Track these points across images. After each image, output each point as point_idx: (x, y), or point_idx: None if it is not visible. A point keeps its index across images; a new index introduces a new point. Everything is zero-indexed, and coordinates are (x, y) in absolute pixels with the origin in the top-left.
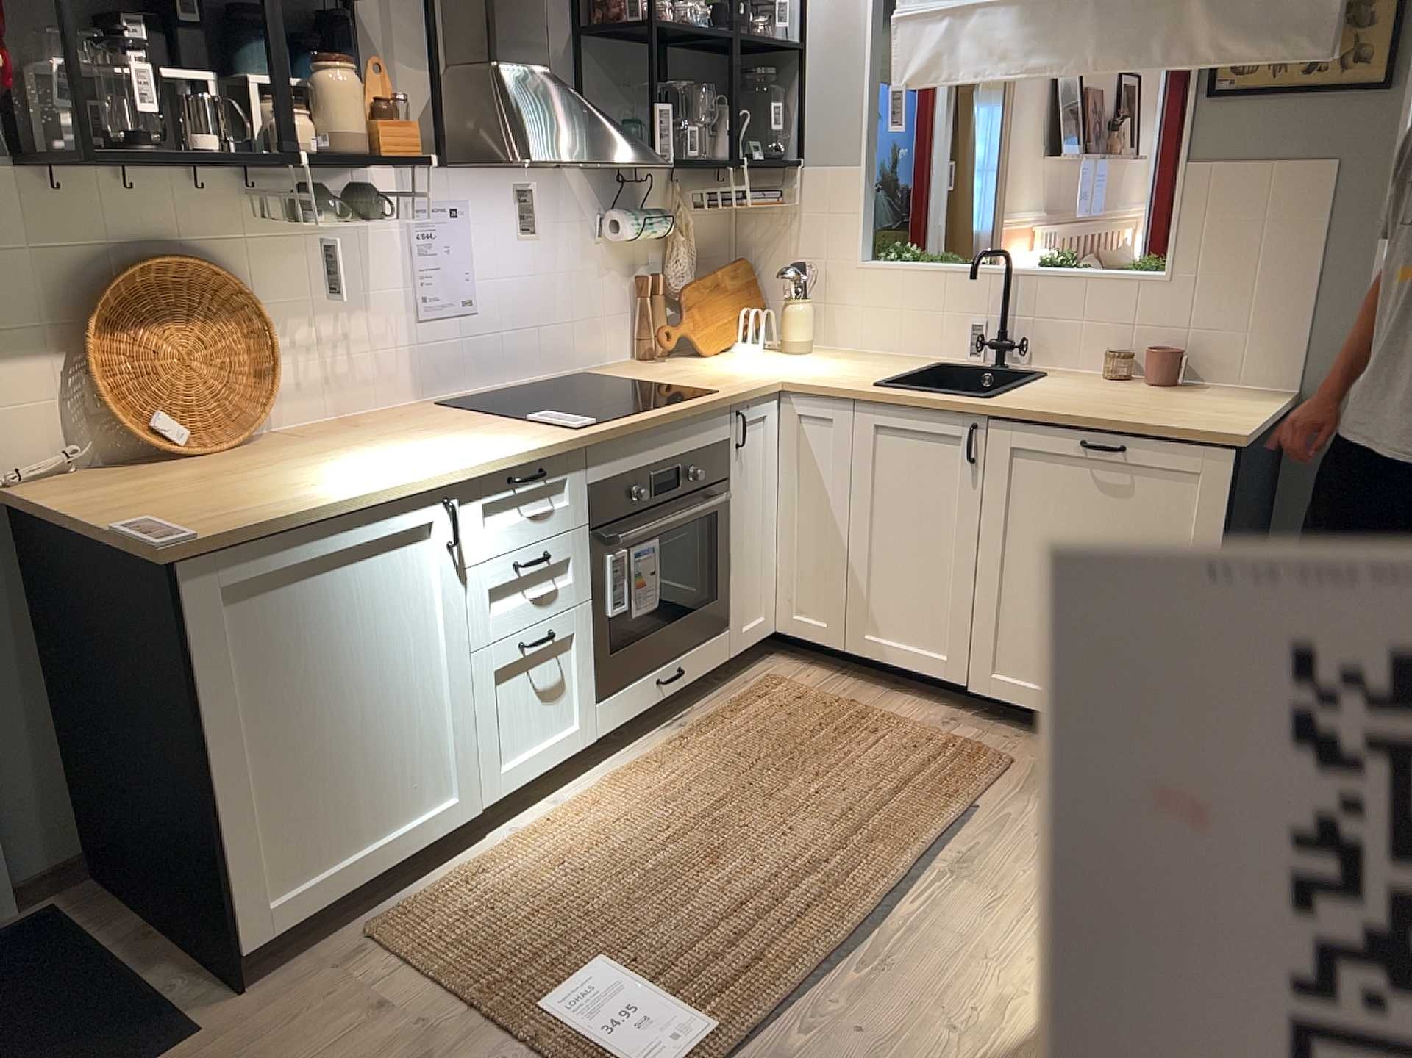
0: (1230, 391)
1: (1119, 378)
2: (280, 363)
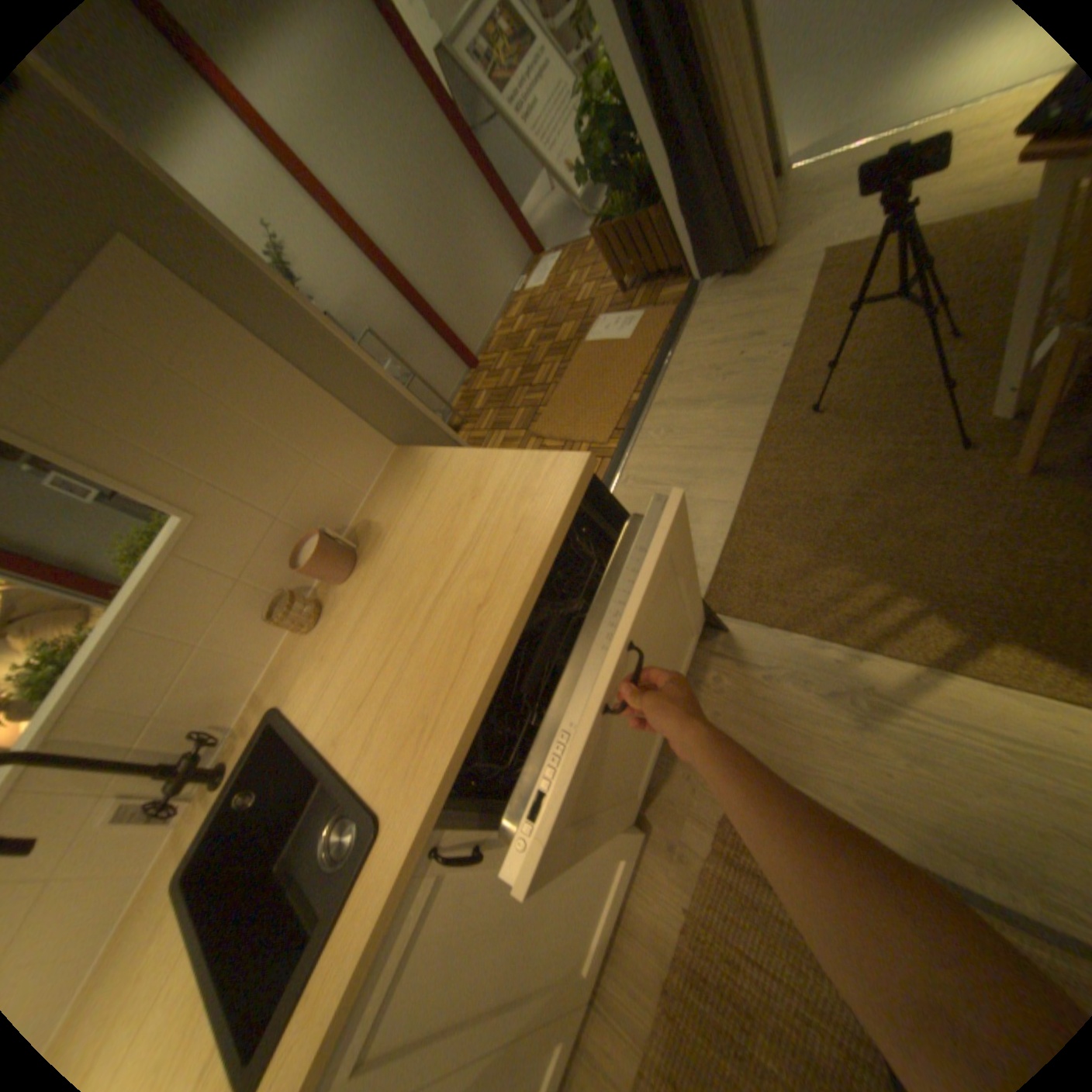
0: (380, 506)
1: (318, 620)
2: None
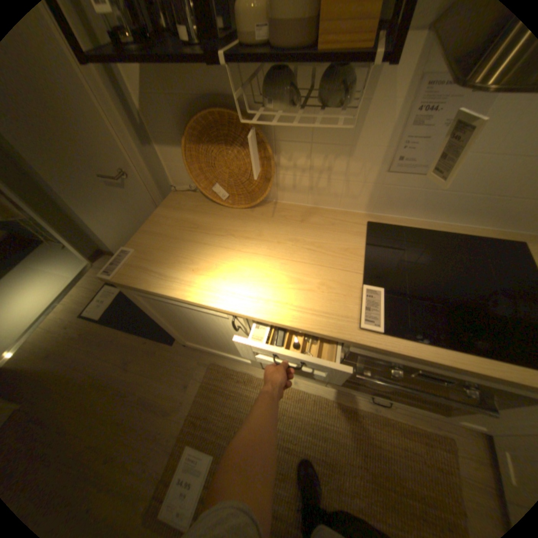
0: None
1: None
2: (272, 177)
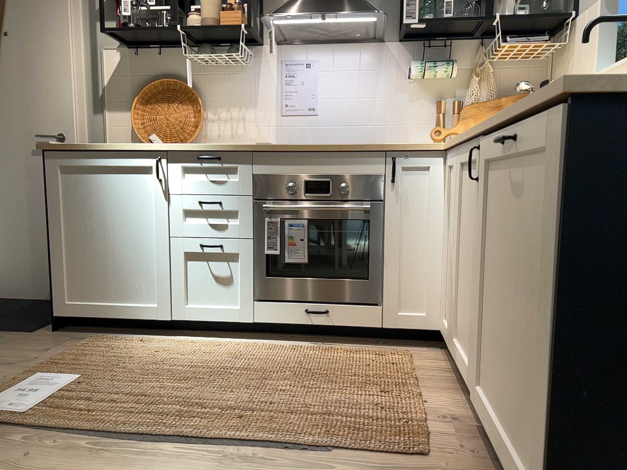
0: None
1: None
2: (200, 121)
